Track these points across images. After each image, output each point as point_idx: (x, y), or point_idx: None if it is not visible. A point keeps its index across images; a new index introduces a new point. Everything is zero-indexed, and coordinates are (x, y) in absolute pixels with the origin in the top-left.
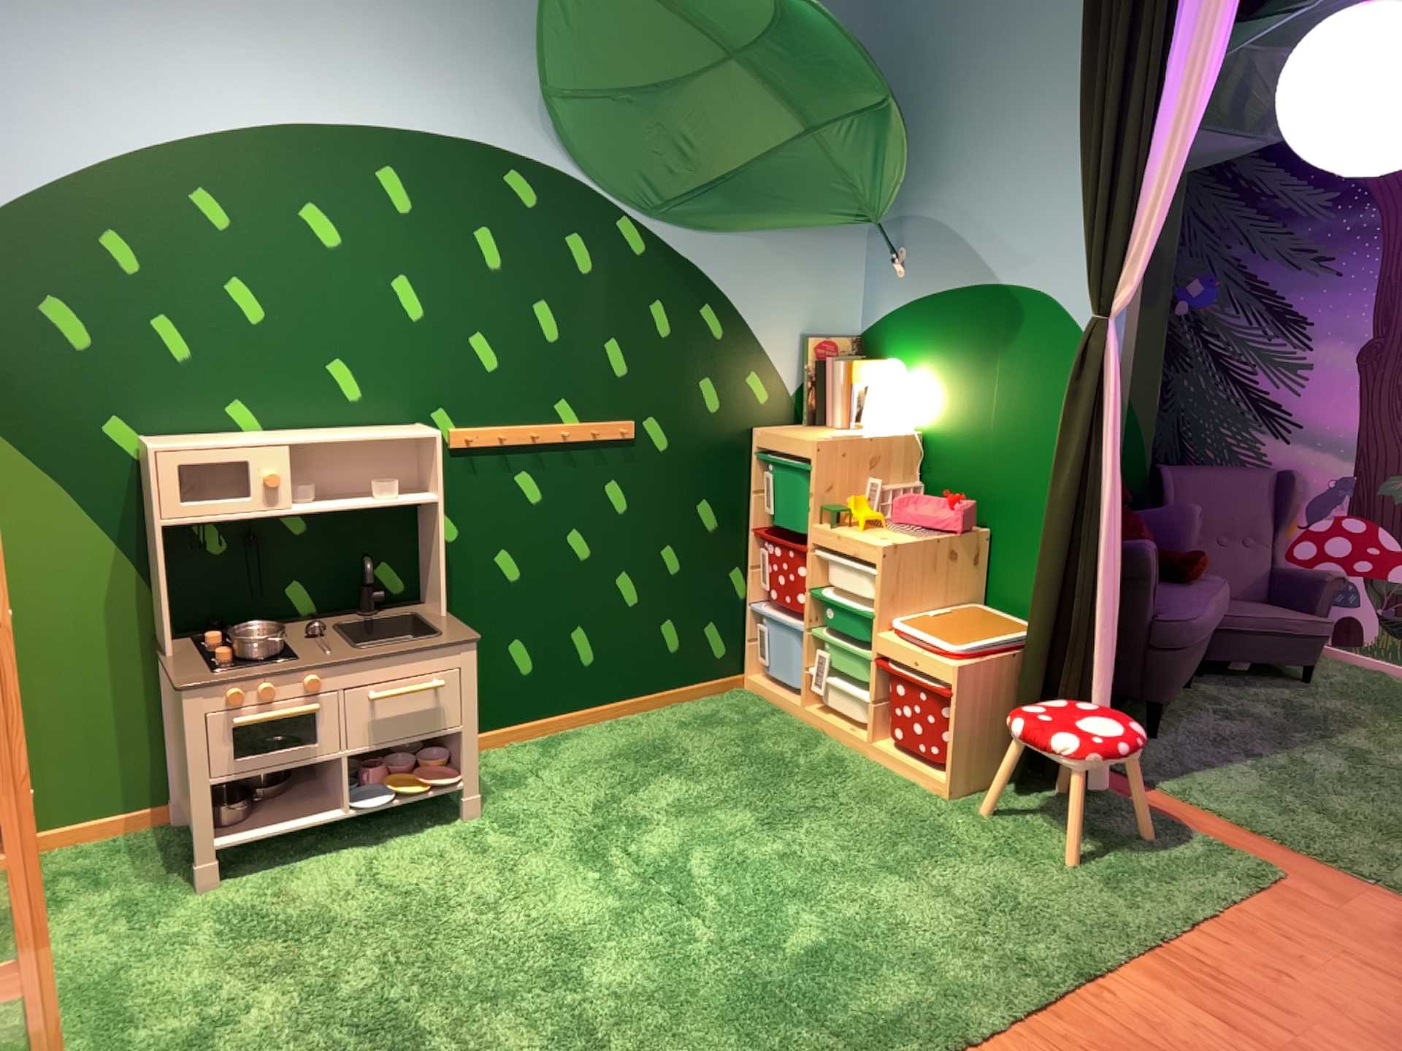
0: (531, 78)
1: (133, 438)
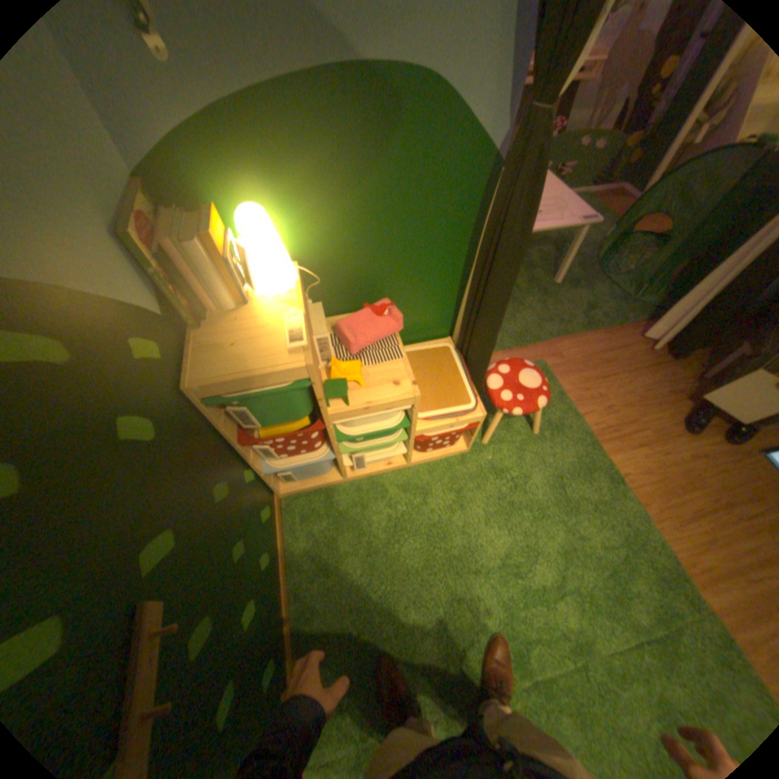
0: None
1: None
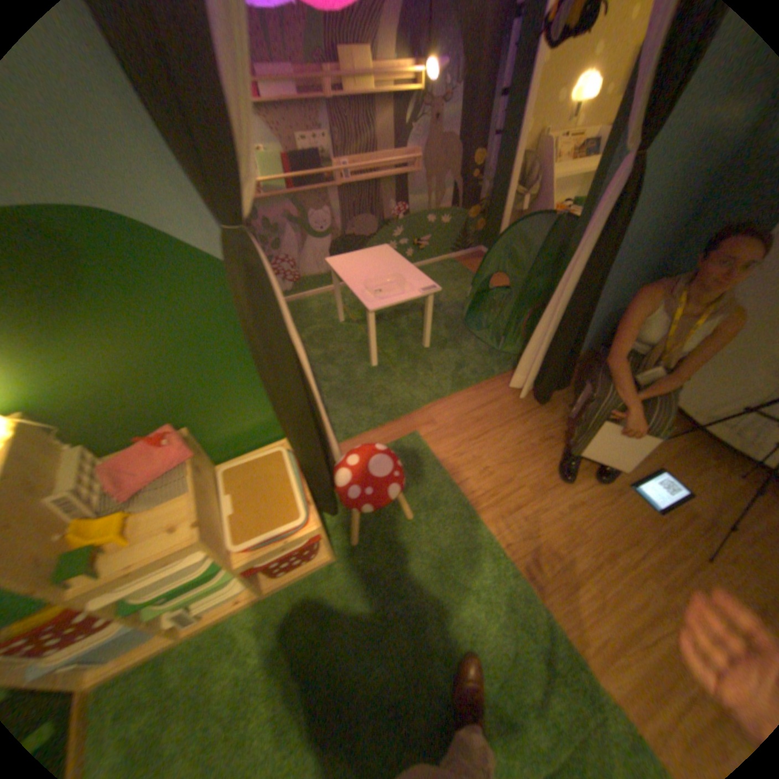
0: None
1: None
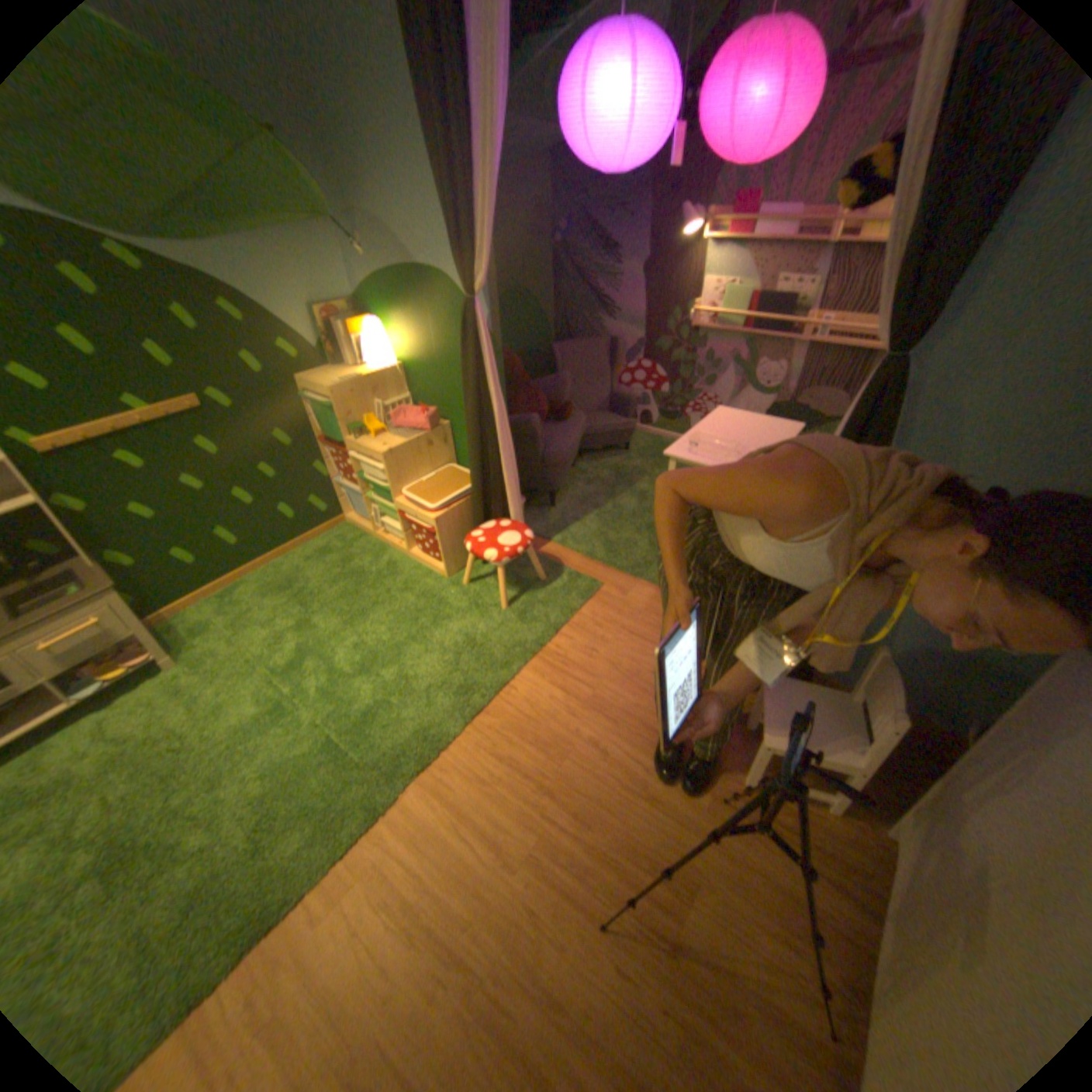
0: None
1: None
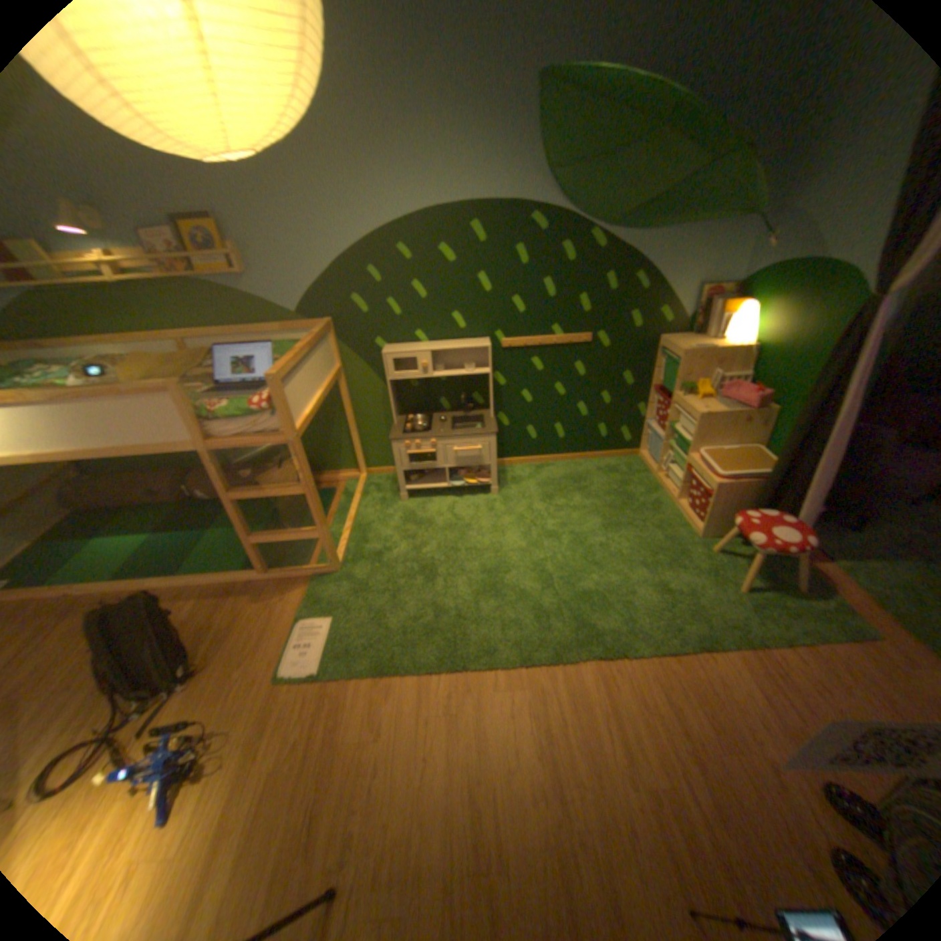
0: (546, 159)
1: (384, 346)
